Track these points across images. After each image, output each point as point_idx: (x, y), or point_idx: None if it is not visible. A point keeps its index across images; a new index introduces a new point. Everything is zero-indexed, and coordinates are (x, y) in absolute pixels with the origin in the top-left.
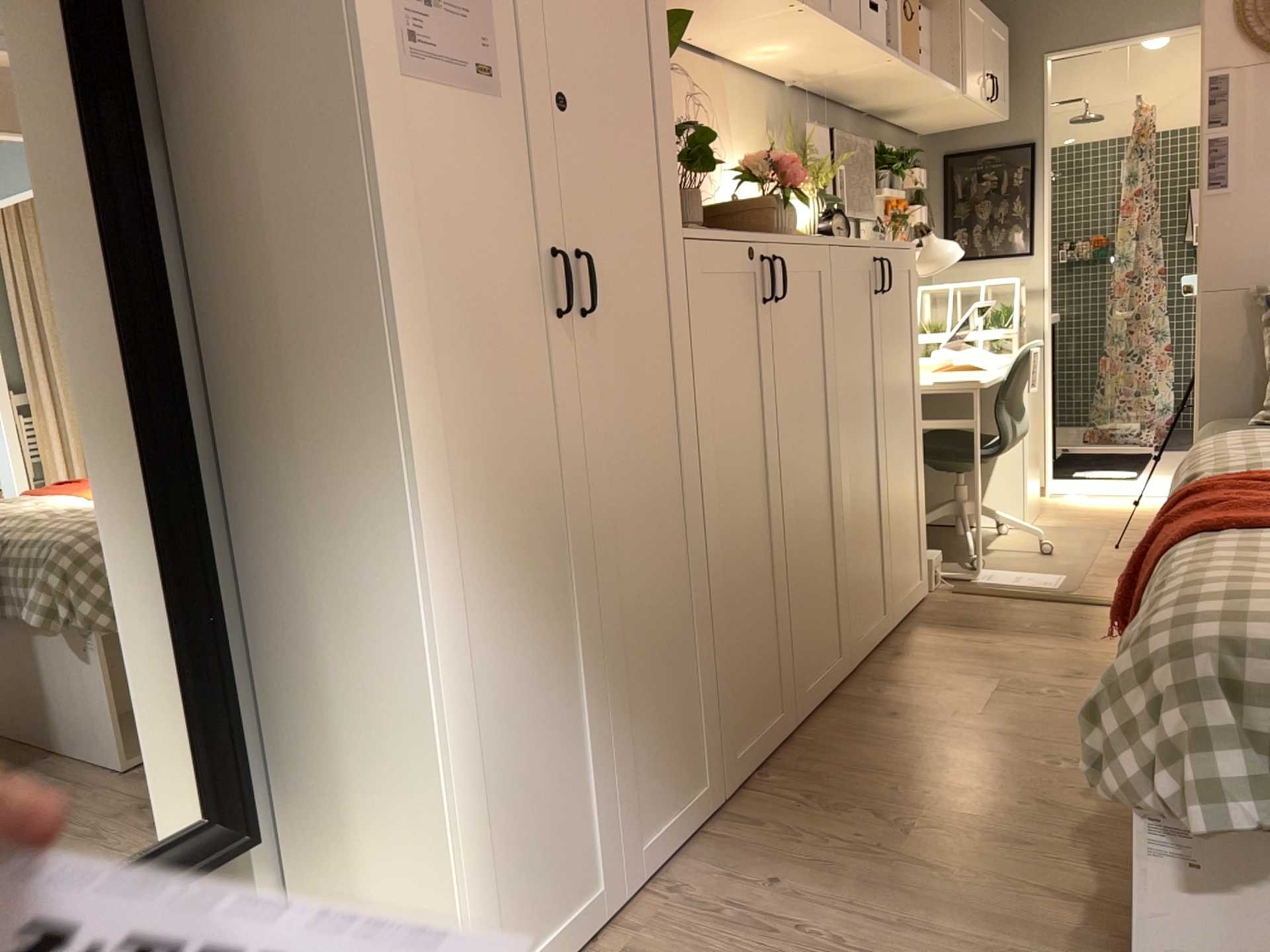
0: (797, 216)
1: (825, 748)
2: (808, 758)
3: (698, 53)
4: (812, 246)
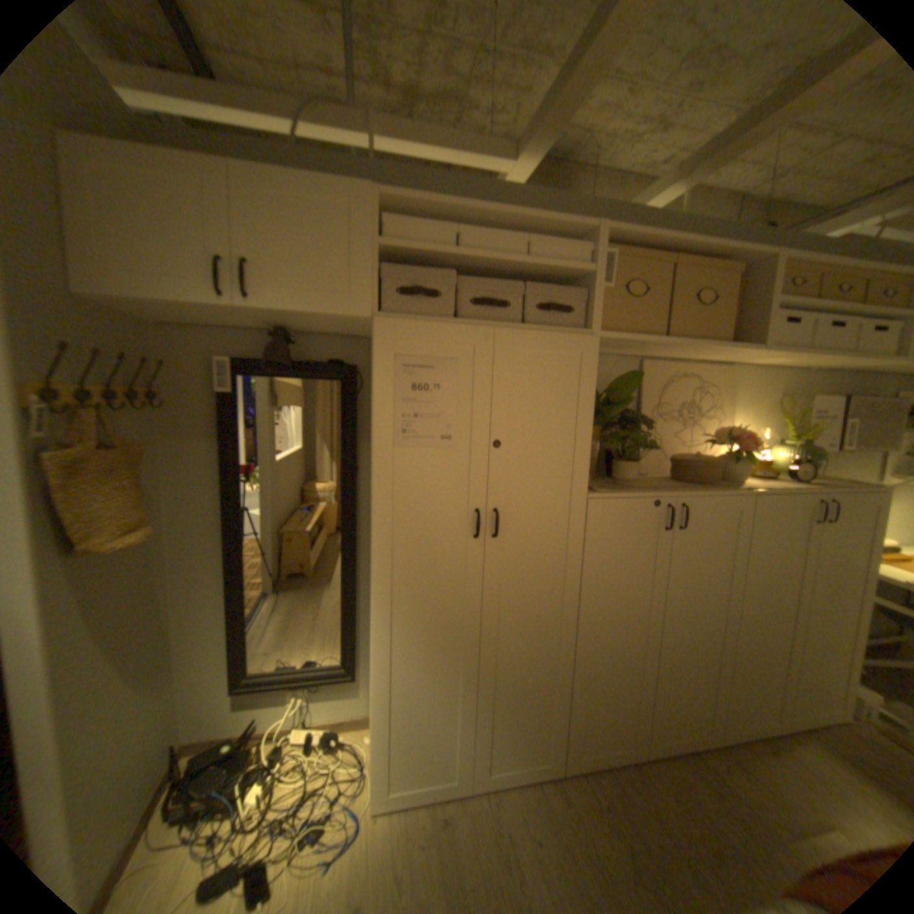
0: (752, 469)
1: (654, 785)
2: (637, 785)
3: (716, 364)
4: (731, 498)
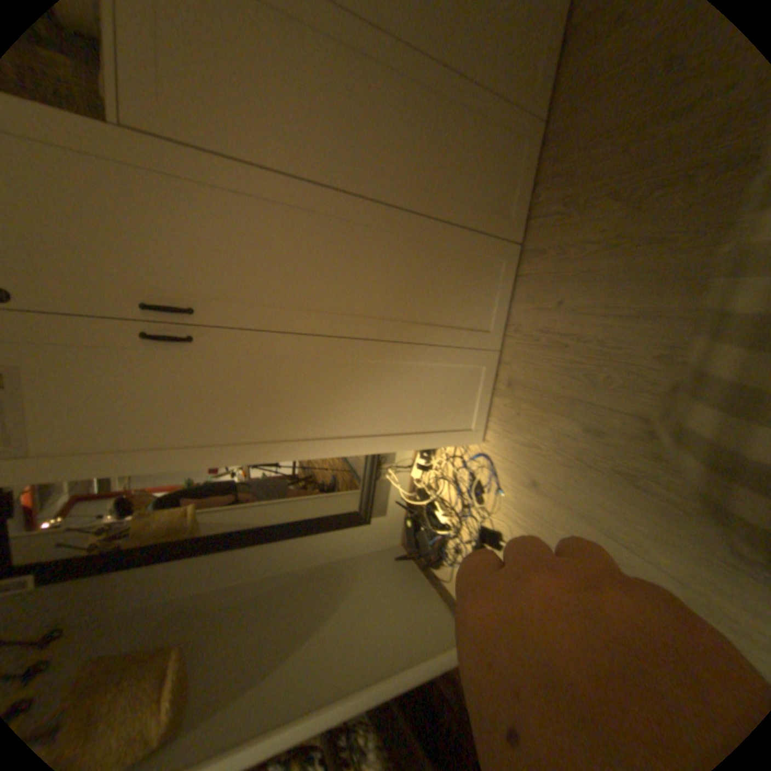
0: None
1: (571, 121)
2: (562, 146)
3: None
4: None
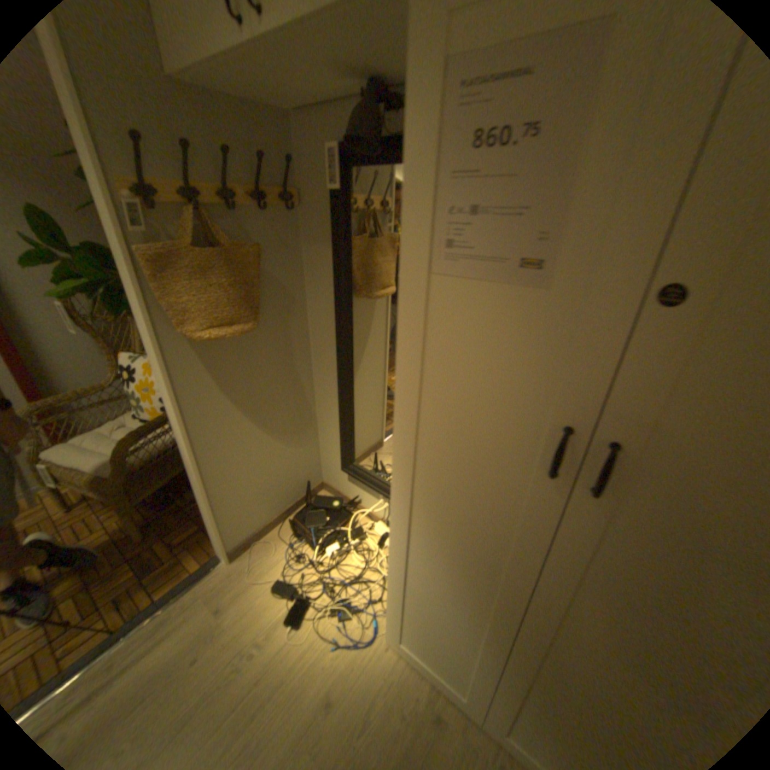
0: None
1: None
2: None
3: None
4: None
